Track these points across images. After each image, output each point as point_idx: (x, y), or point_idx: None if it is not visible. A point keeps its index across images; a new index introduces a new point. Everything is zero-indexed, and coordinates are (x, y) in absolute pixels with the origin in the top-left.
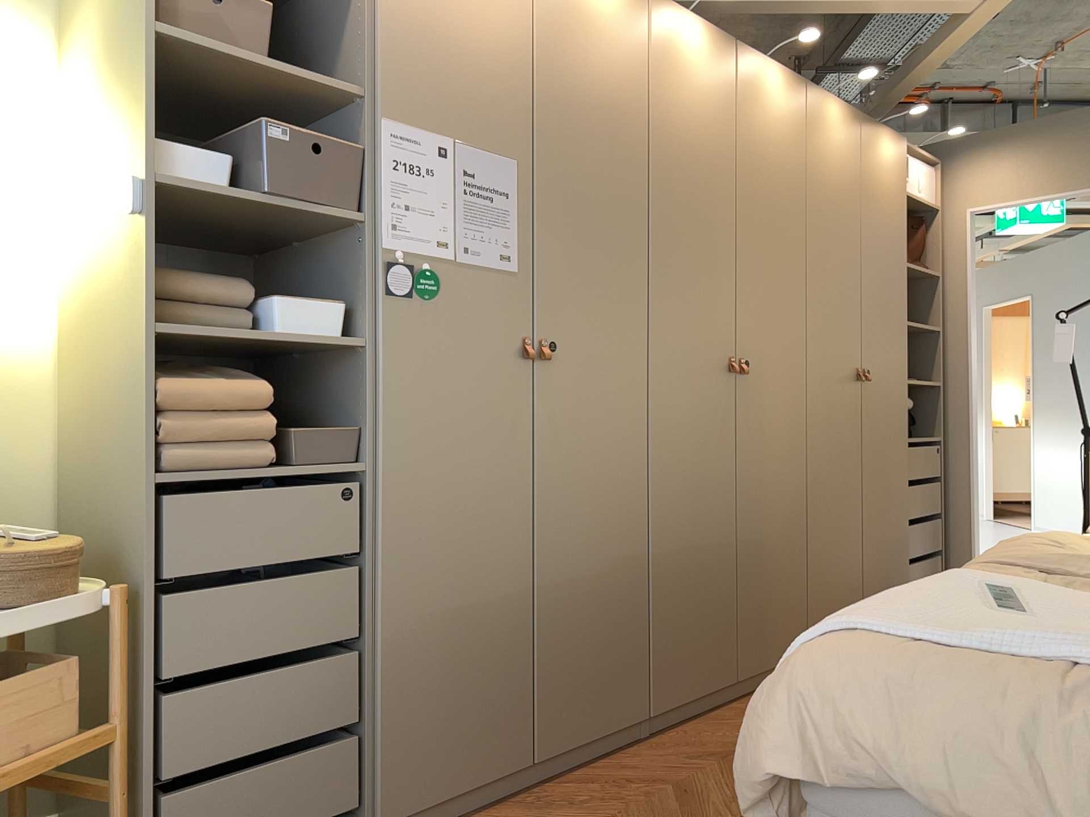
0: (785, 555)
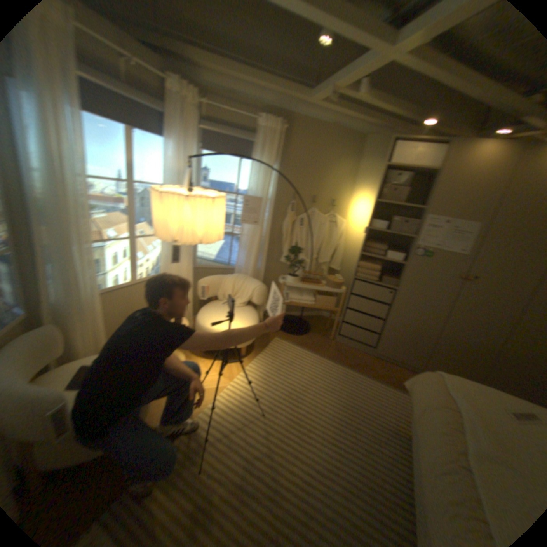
0: None
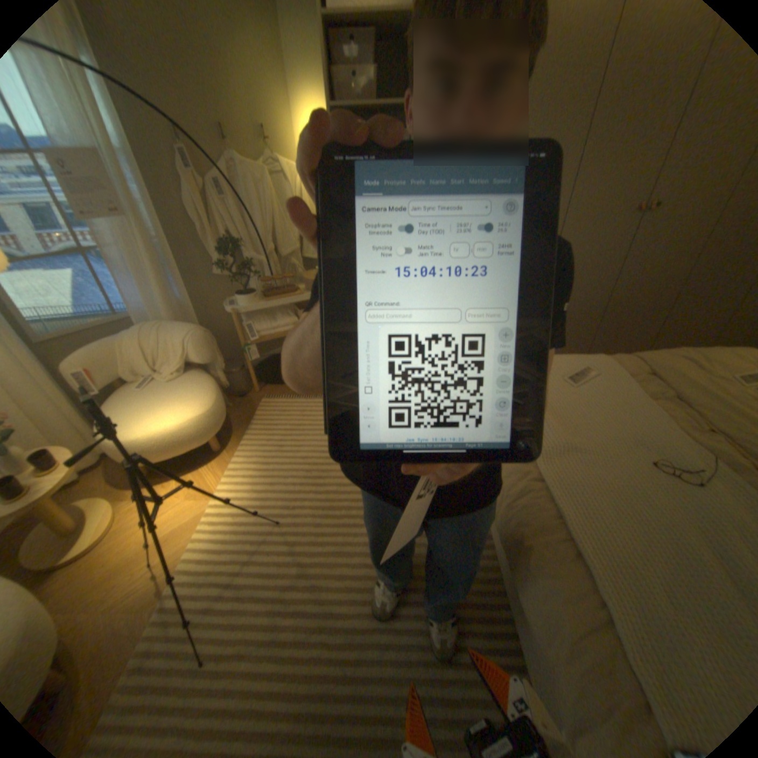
0: (646, 311)
